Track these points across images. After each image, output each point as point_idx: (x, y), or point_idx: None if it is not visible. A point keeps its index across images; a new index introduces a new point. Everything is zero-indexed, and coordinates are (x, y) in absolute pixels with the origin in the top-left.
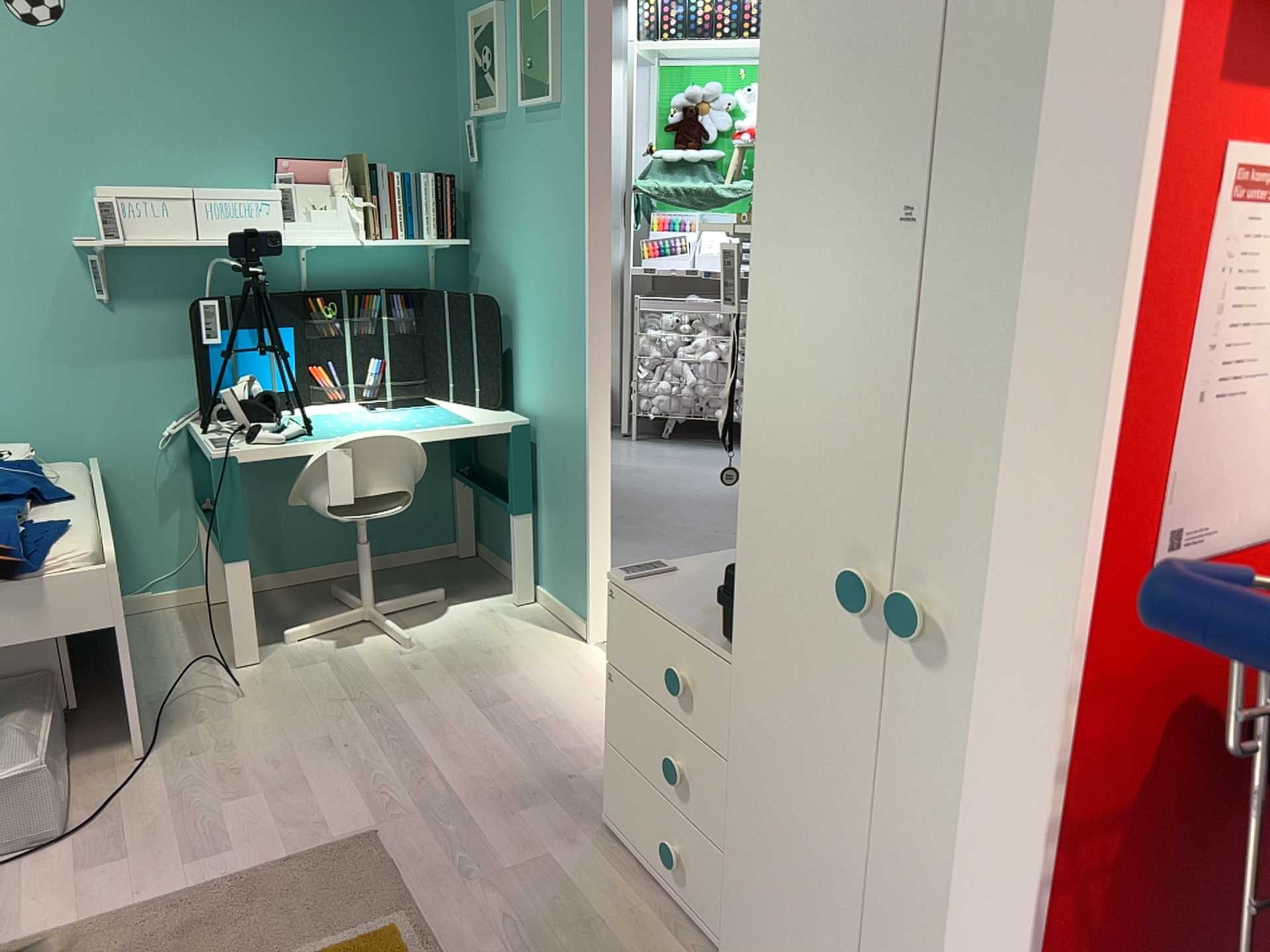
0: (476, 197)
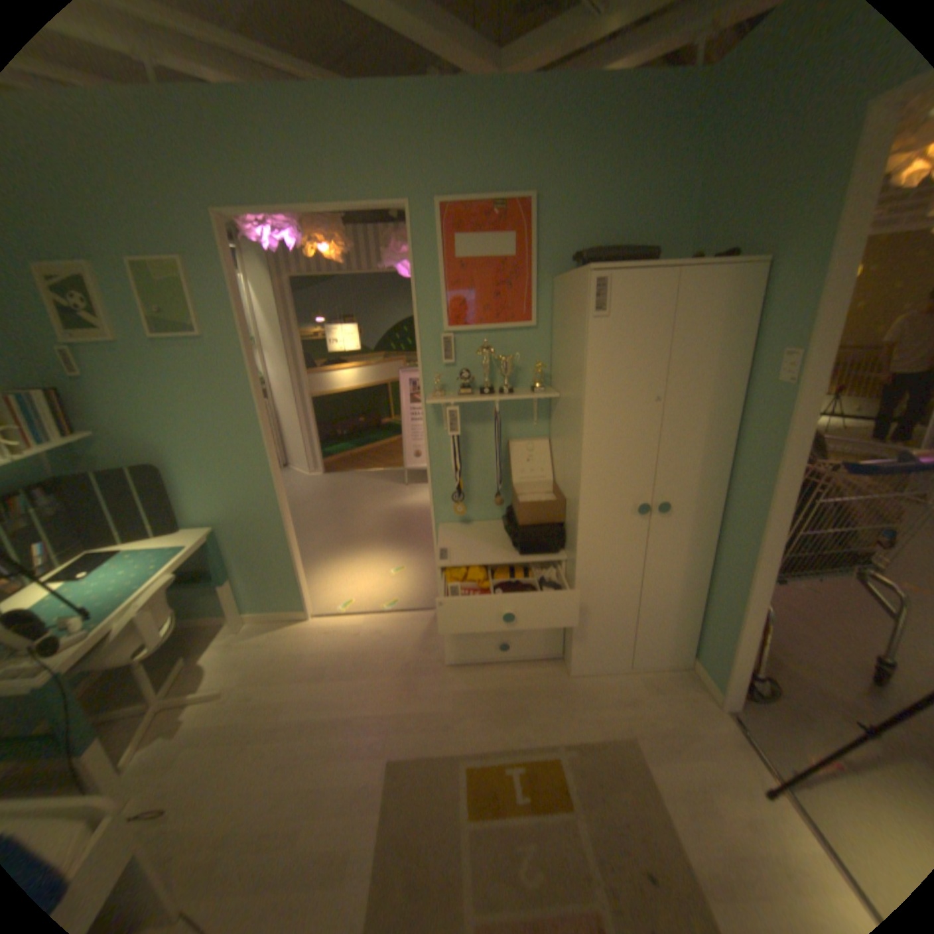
0: (74, 400)
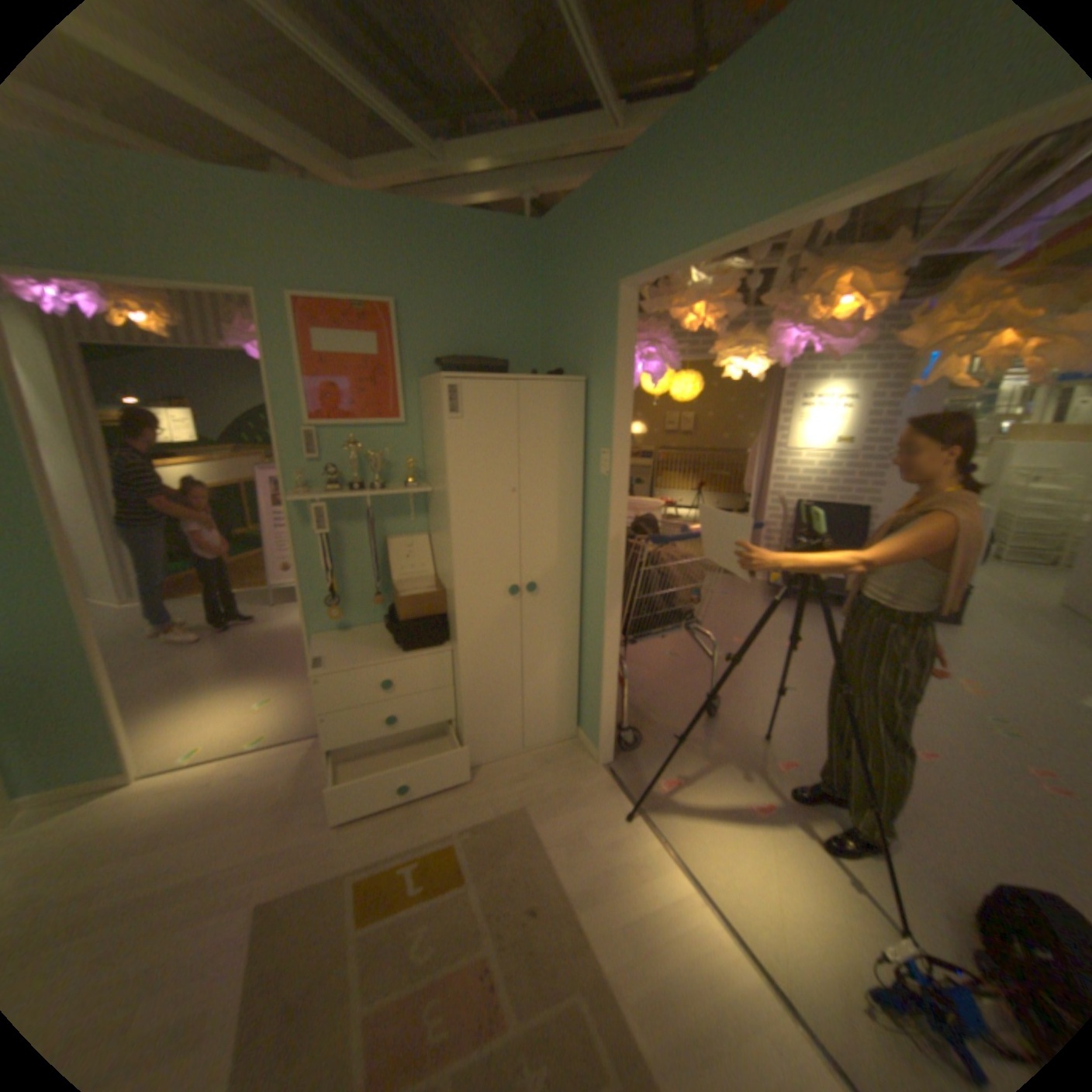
0: None
